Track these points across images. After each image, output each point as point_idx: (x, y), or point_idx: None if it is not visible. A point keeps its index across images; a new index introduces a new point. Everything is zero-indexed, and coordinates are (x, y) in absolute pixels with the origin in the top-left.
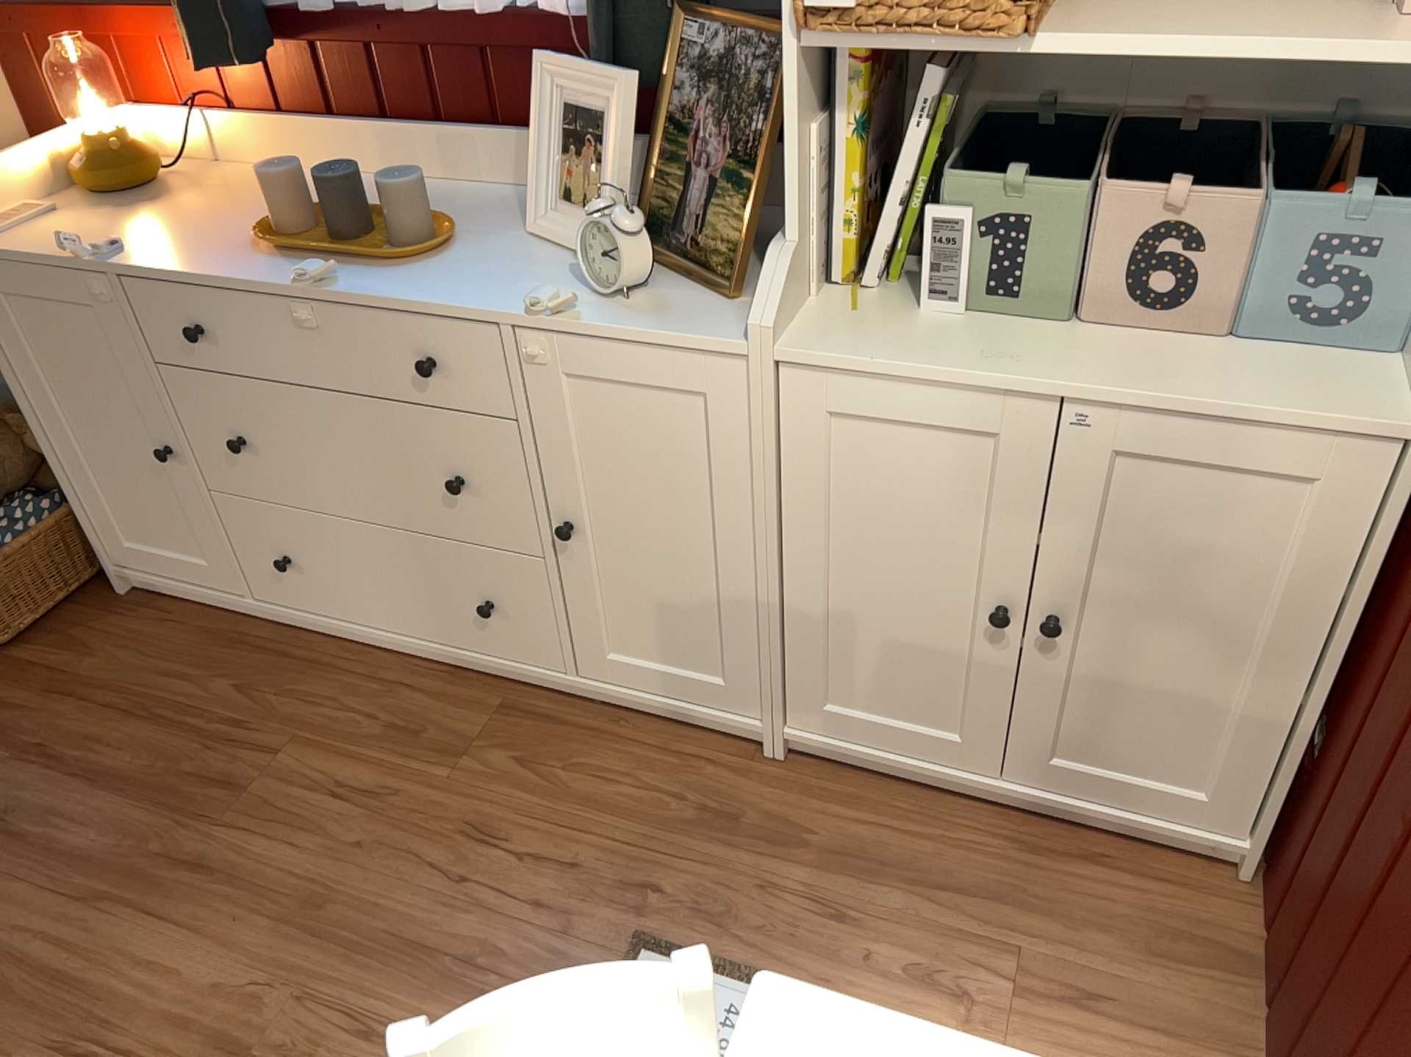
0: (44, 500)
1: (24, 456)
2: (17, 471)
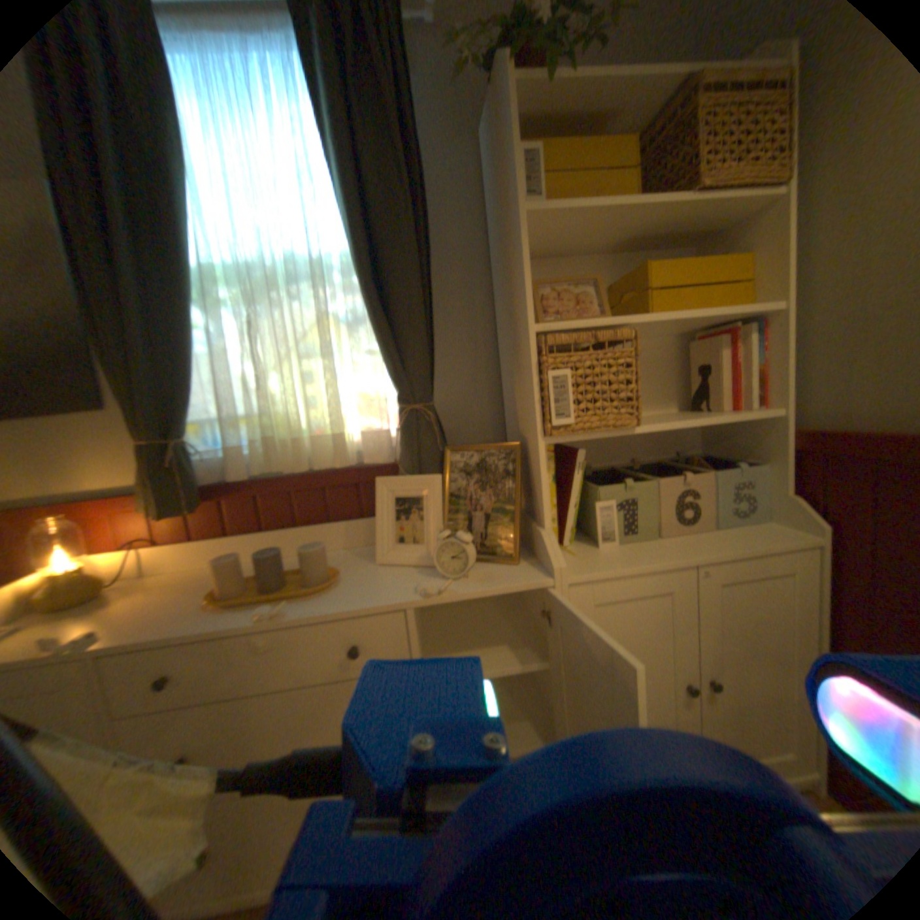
0: None
1: None
2: None
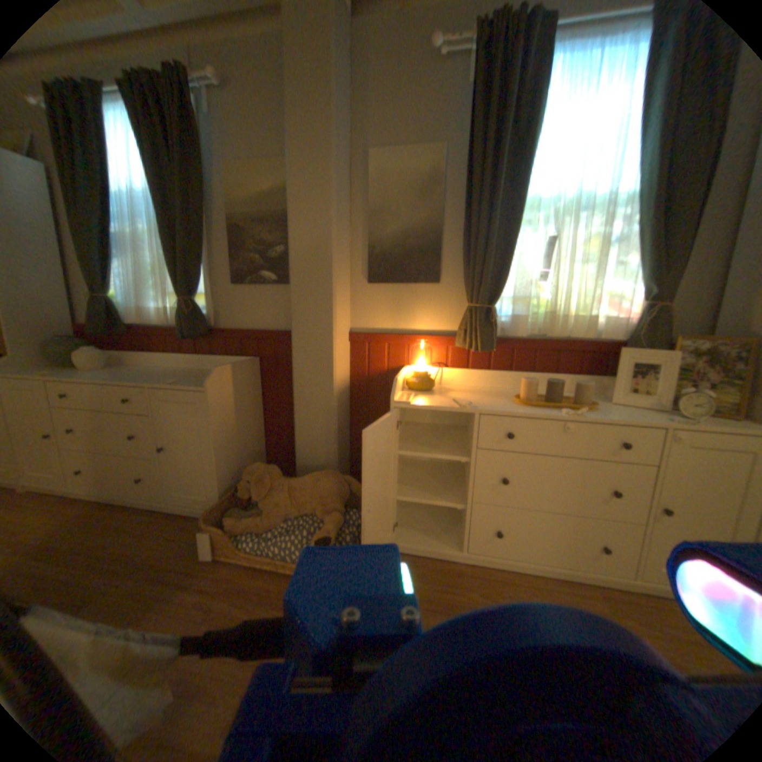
0: (352, 511)
1: (346, 492)
2: (344, 498)
